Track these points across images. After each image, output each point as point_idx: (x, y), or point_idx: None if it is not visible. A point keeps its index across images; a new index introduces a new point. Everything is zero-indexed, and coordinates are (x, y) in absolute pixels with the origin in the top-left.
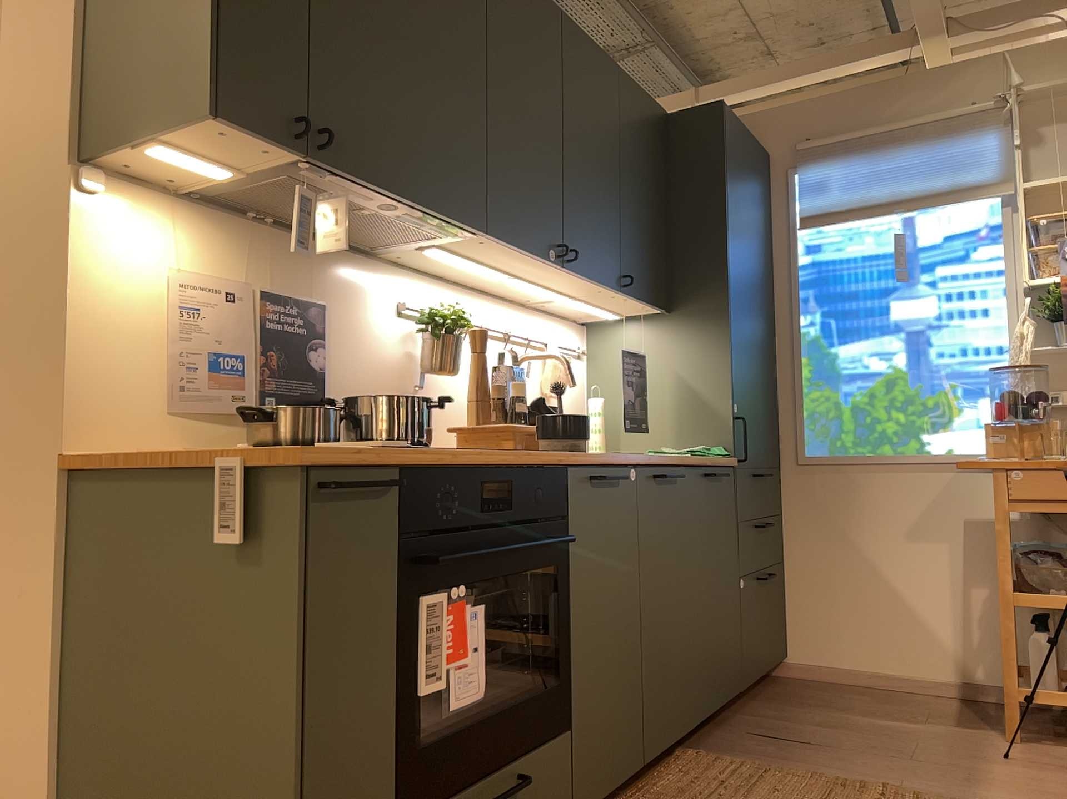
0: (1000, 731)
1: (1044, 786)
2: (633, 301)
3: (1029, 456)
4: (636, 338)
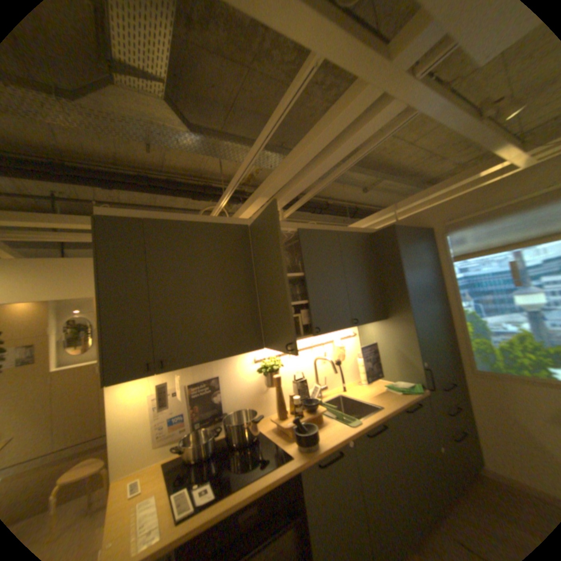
0: None
1: None
2: (364, 323)
3: None
4: (375, 329)
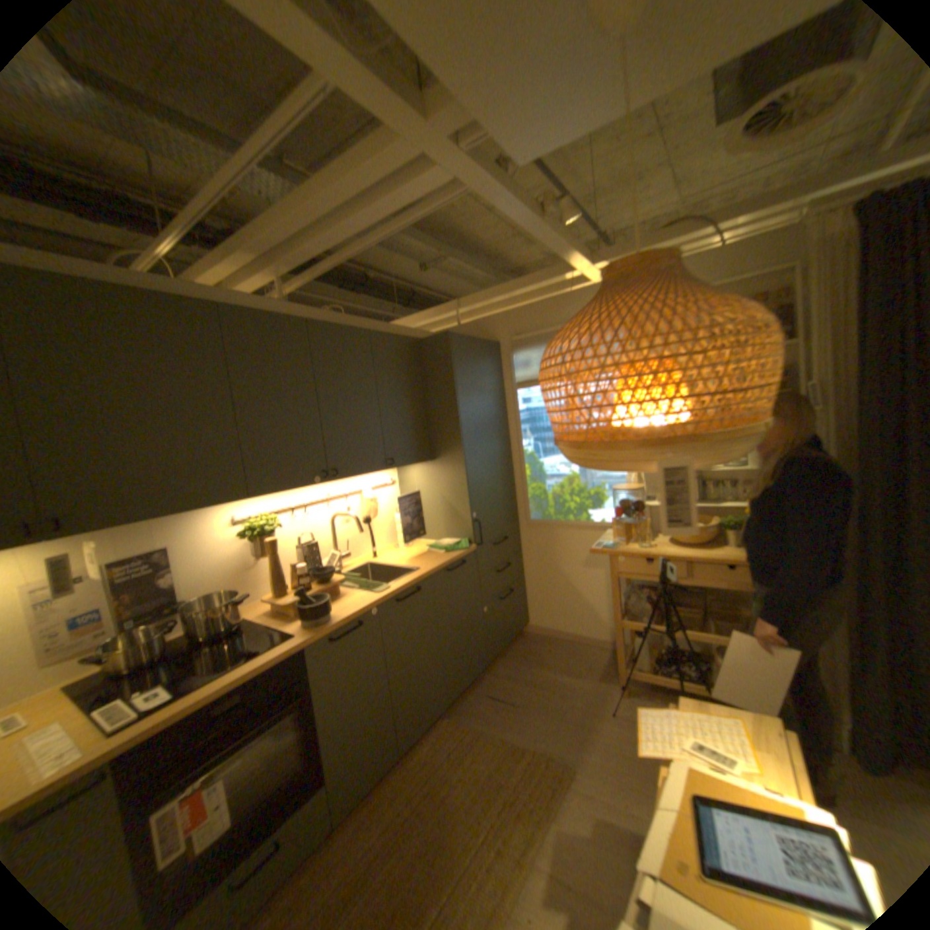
0: (620, 686)
1: (622, 749)
2: (403, 466)
3: (635, 540)
4: (419, 474)
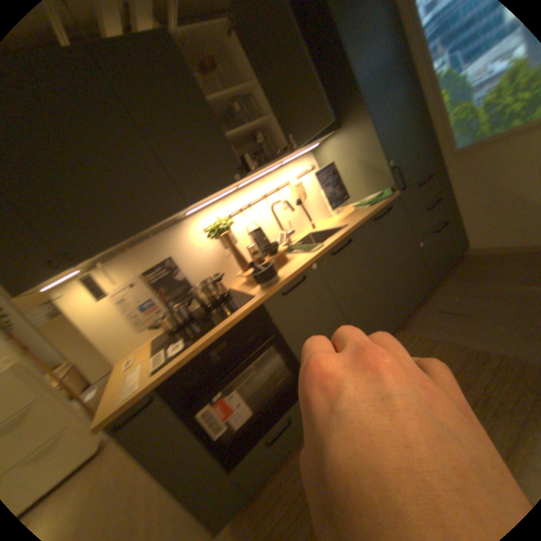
0: None
1: None
2: (312, 142)
3: None
4: (331, 147)
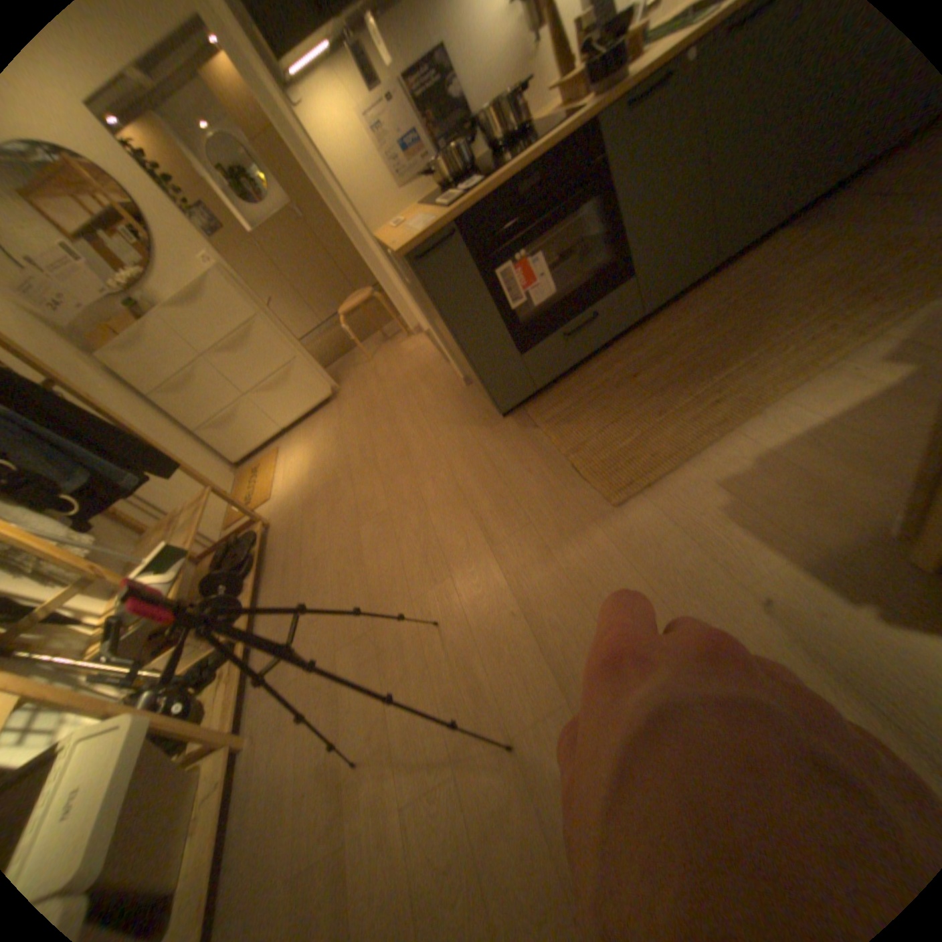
0: None
1: None
2: None
3: None
4: None
